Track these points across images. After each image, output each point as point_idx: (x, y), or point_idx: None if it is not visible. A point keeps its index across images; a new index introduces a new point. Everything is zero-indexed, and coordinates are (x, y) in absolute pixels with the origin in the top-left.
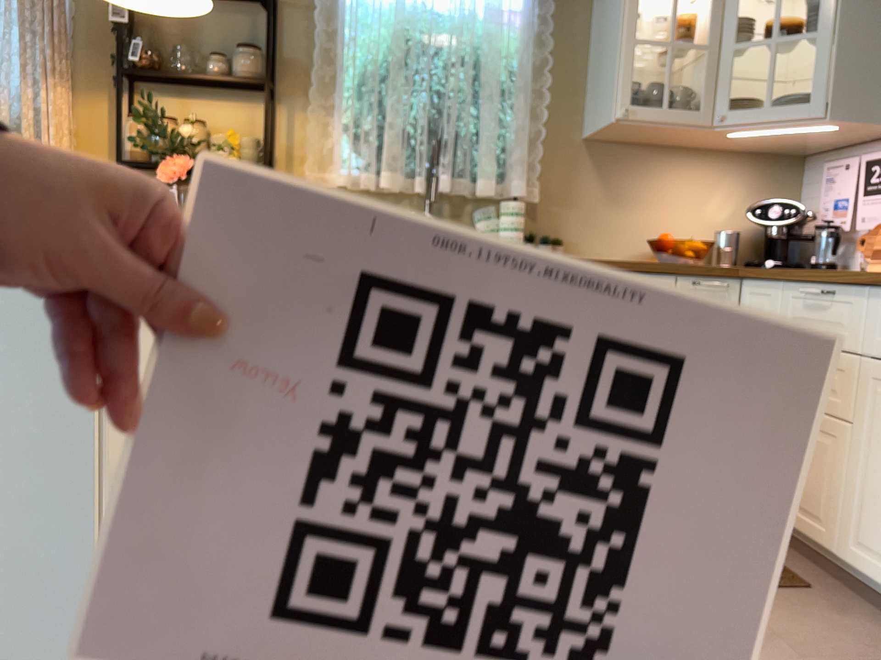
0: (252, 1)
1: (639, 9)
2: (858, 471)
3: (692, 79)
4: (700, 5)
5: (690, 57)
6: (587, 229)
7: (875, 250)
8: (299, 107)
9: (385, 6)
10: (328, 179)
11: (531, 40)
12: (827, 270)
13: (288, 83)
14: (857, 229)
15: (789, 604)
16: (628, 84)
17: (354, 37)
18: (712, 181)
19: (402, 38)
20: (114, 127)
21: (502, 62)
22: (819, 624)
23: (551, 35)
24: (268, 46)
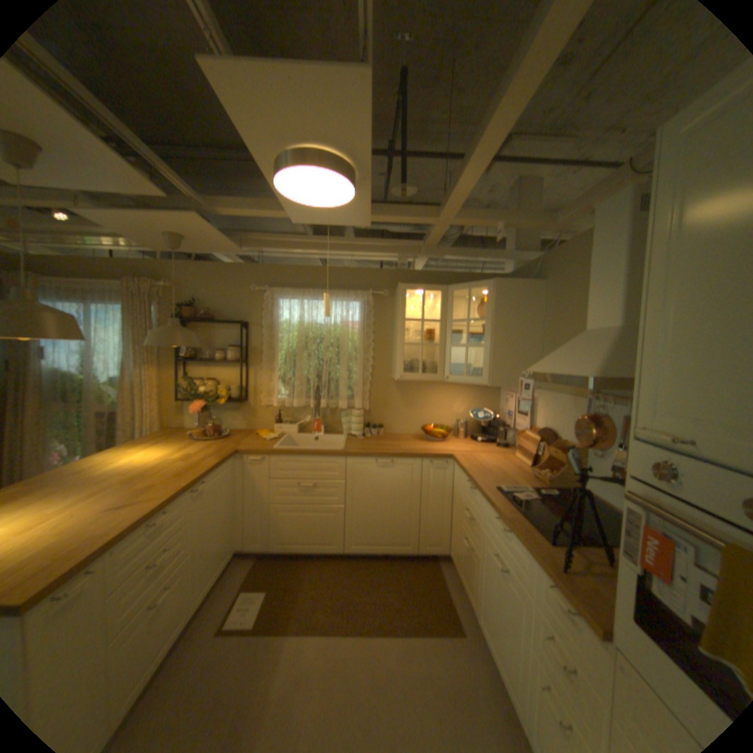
0: (235, 324)
1: (405, 329)
2: (482, 583)
3: (437, 354)
4: (439, 320)
5: (437, 343)
6: (395, 419)
7: (519, 445)
8: (258, 369)
9: (295, 323)
10: (271, 401)
11: (363, 336)
12: (502, 448)
13: (252, 358)
14: (517, 426)
15: (448, 650)
16: (401, 364)
17: (279, 340)
18: (455, 396)
19: (302, 338)
20: (175, 381)
21: (350, 346)
22: (457, 666)
23: (374, 331)
24: (243, 342)
